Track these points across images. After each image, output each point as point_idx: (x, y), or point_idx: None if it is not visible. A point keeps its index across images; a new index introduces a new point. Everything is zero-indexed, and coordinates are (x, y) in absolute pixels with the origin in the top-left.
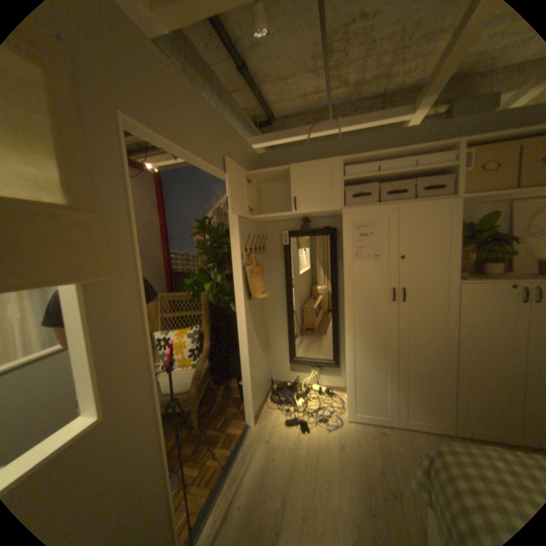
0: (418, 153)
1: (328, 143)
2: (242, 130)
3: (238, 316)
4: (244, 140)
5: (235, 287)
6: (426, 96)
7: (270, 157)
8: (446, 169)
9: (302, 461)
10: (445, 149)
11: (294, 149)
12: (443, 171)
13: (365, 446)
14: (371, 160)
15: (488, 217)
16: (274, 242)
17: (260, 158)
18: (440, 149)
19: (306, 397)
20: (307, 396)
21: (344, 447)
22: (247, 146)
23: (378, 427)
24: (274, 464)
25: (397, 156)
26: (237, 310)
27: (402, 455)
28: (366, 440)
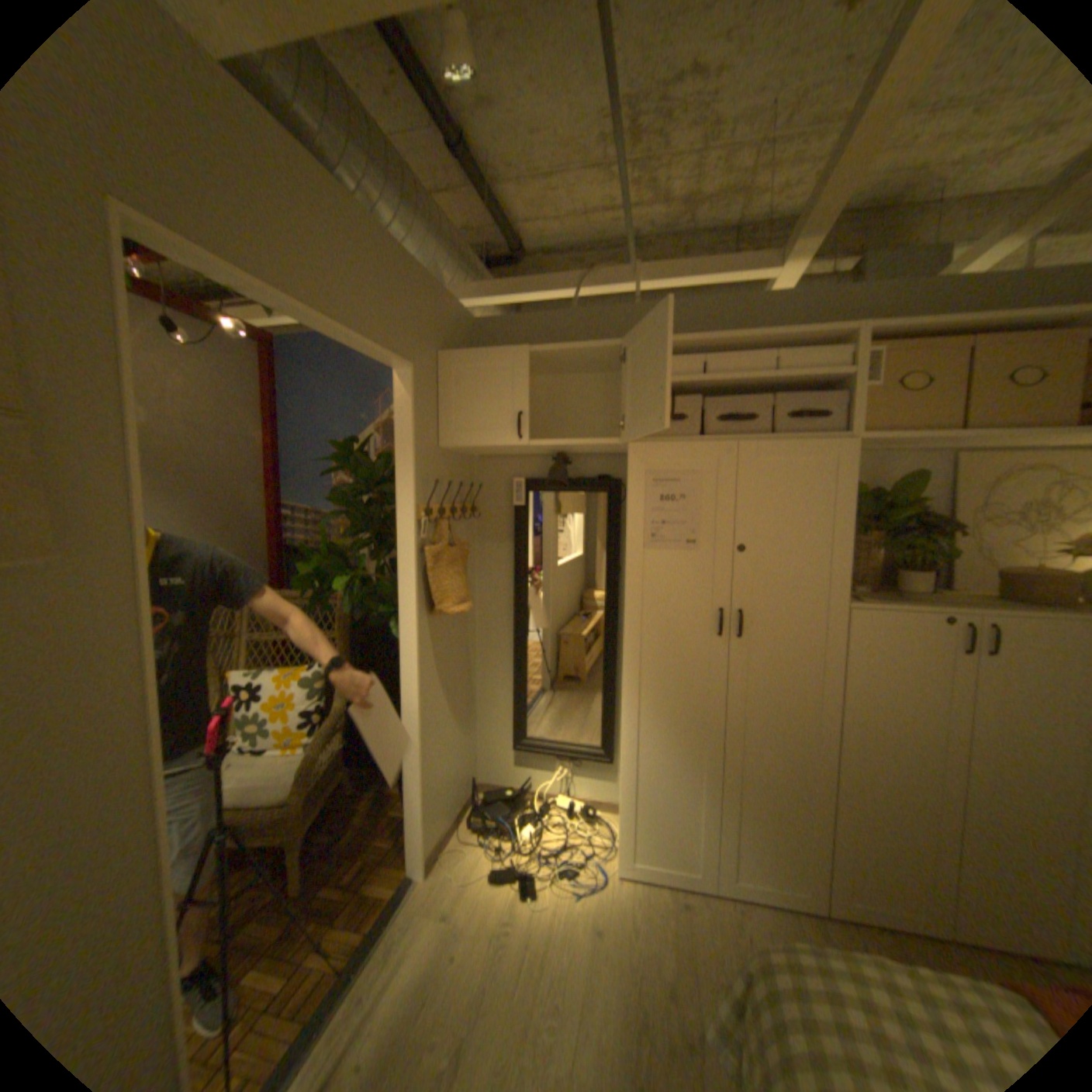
0: (782, 345)
1: (615, 309)
2: (452, 268)
3: (402, 649)
4: (448, 288)
5: (401, 587)
6: (803, 234)
7: (498, 326)
8: (833, 379)
9: (511, 964)
10: (833, 341)
11: (547, 315)
12: (828, 383)
13: (645, 934)
14: (692, 350)
15: (911, 480)
16: (501, 499)
17: (478, 328)
18: (824, 341)
19: (544, 821)
20: (545, 820)
21: (603, 935)
22: (455, 301)
23: (678, 892)
24: (450, 970)
25: (741, 346)
26: (402, 637)
27: (717, 955)
28: (650, 919)
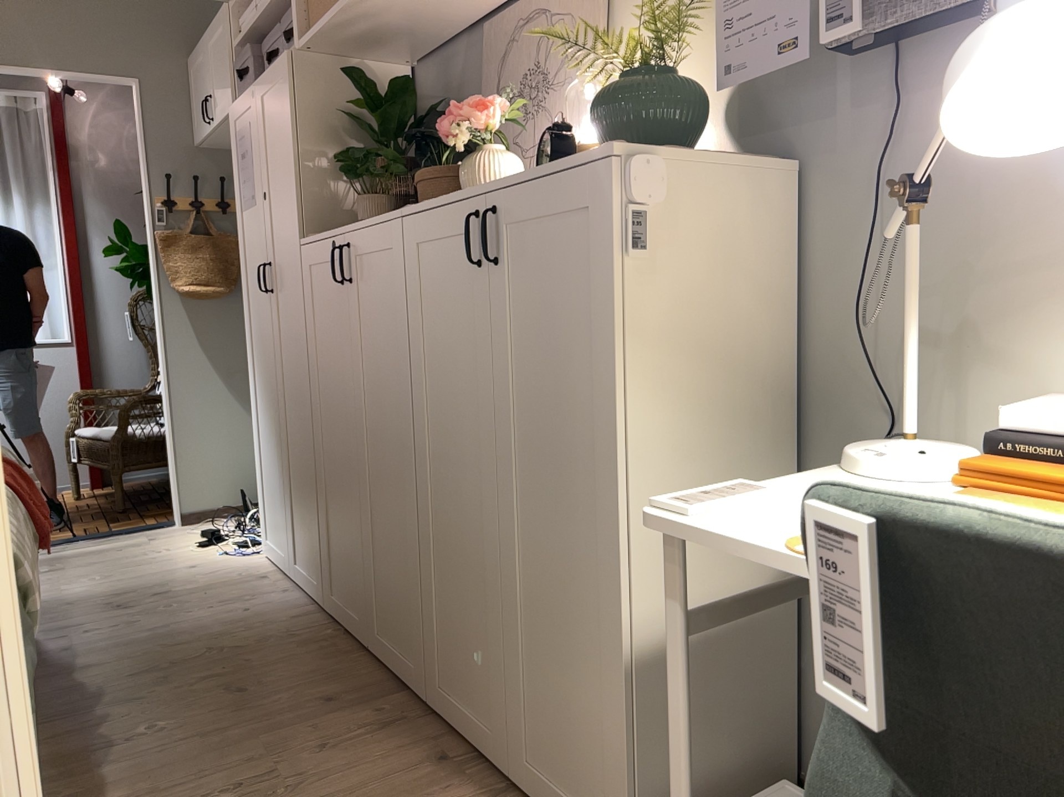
0: None
1: None
2: None
3: (154, 319)
4: None
5: (149, 267)
6: None
7: None
8: None
9: (134, 559)
10: None
11: None
12: None
13: (213, 575)
14: None
15: (399, 80)
16: None
17: None
18: None
19: None
20: None
21: (195, 567)
22: None
23: (280, 570)
24: (112, 551)
25: None
26: (153, 309)
27: (221, 594)
28: (232, 572)
